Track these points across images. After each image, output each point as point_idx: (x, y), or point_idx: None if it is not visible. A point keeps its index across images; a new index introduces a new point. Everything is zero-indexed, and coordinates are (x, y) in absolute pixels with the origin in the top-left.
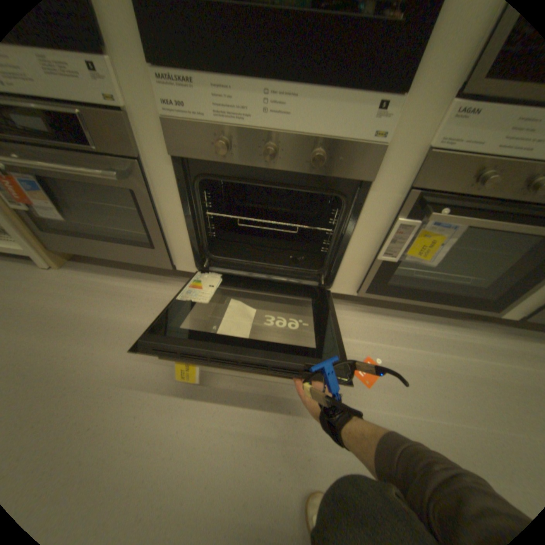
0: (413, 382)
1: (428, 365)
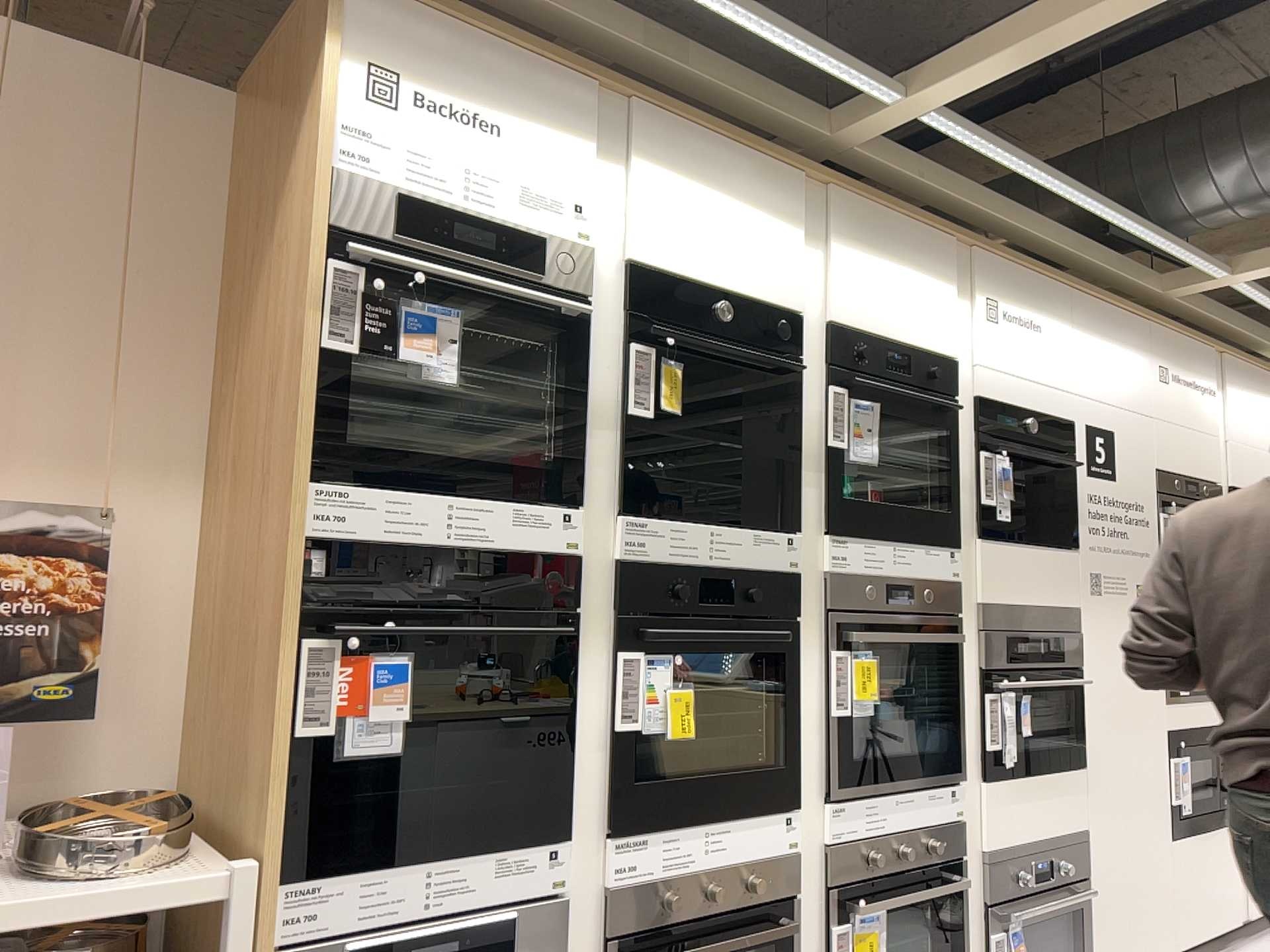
0: None
1: None
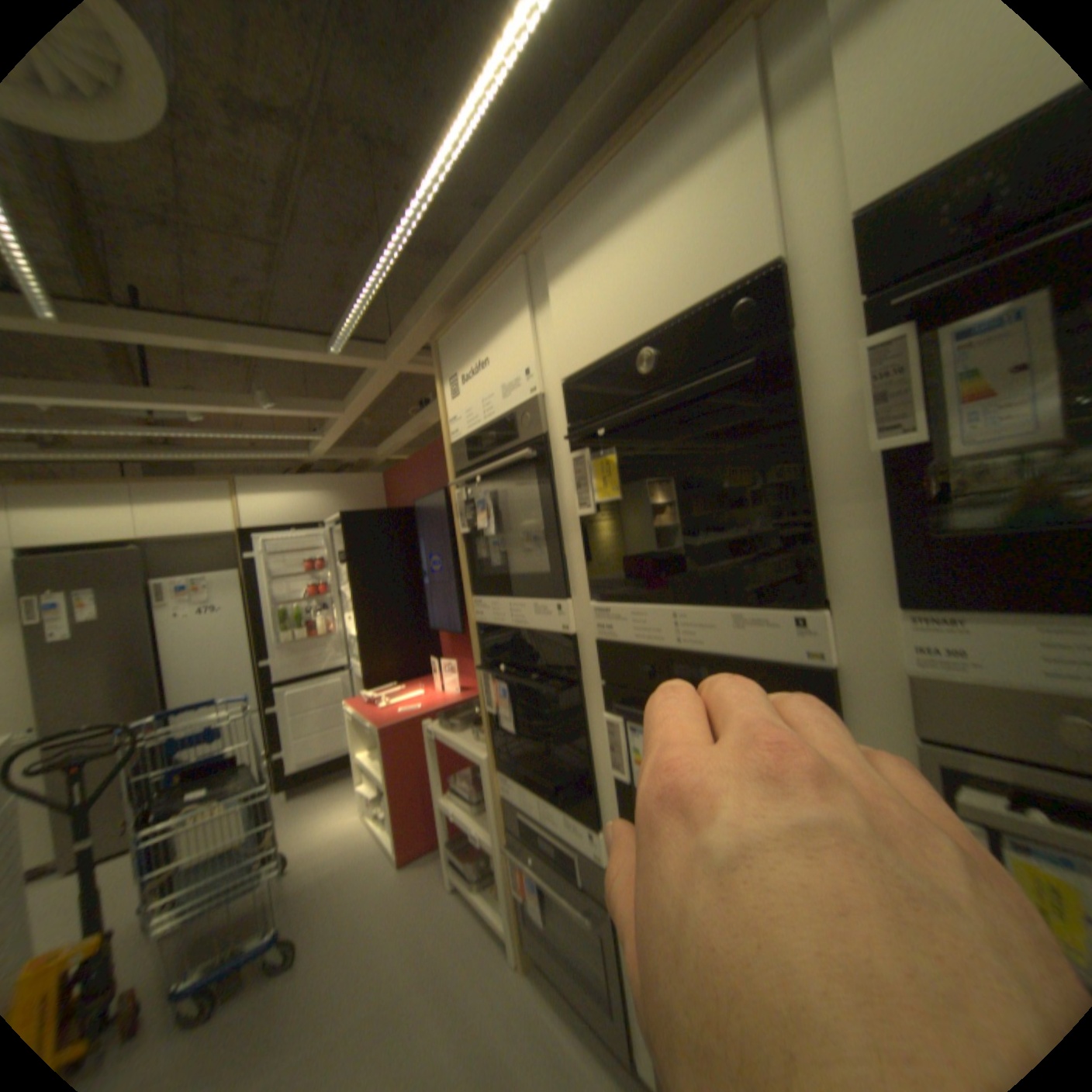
0: None
1: None
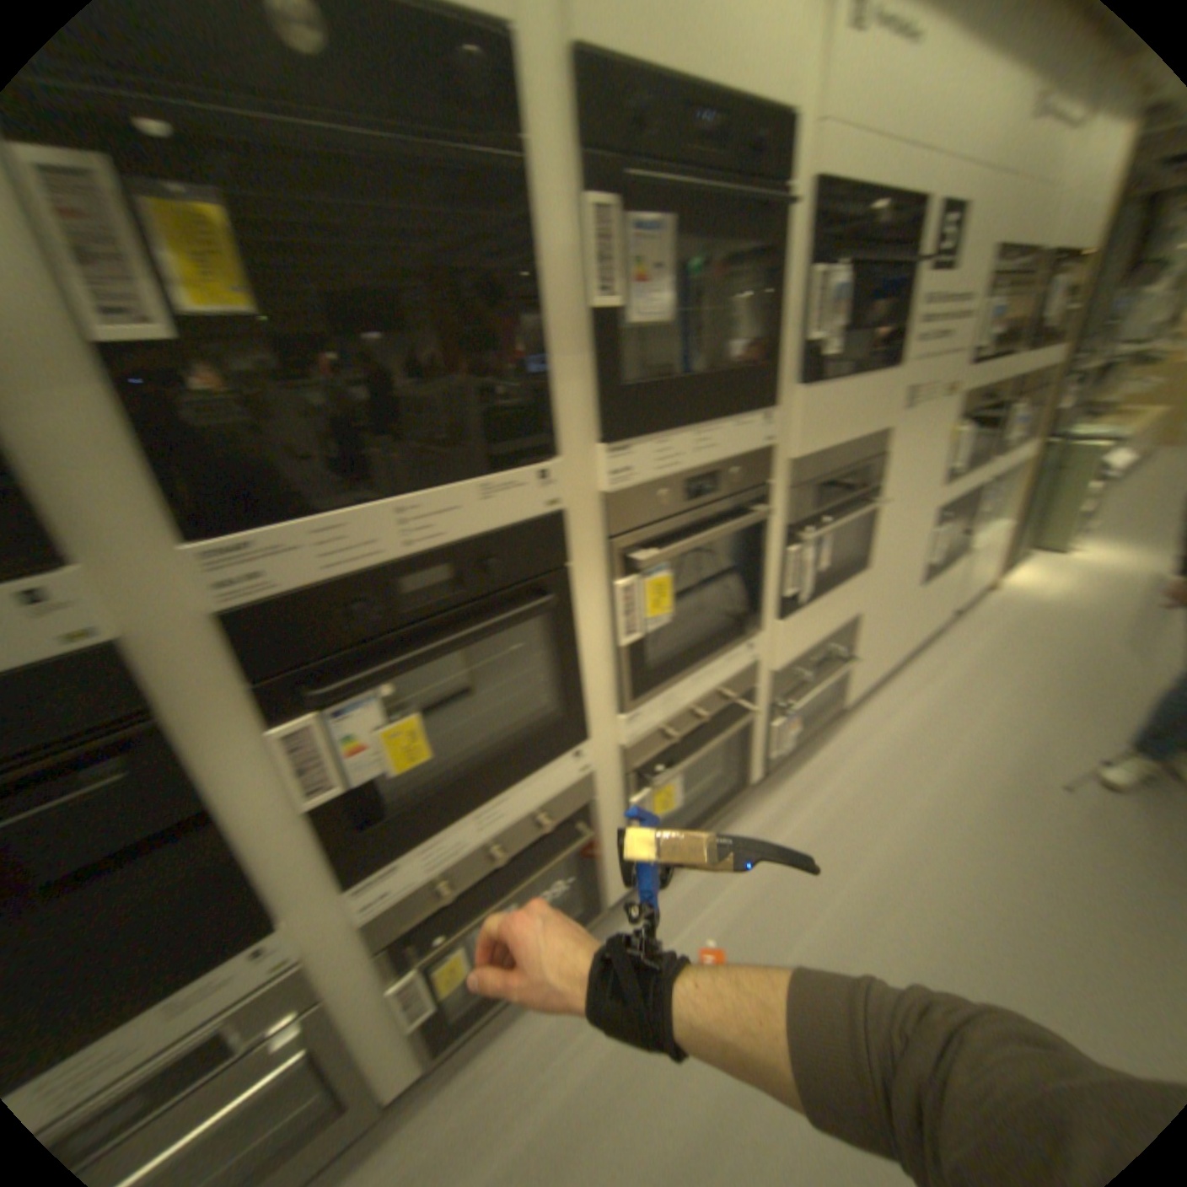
0: (751, 937)
1: (746, 901)
